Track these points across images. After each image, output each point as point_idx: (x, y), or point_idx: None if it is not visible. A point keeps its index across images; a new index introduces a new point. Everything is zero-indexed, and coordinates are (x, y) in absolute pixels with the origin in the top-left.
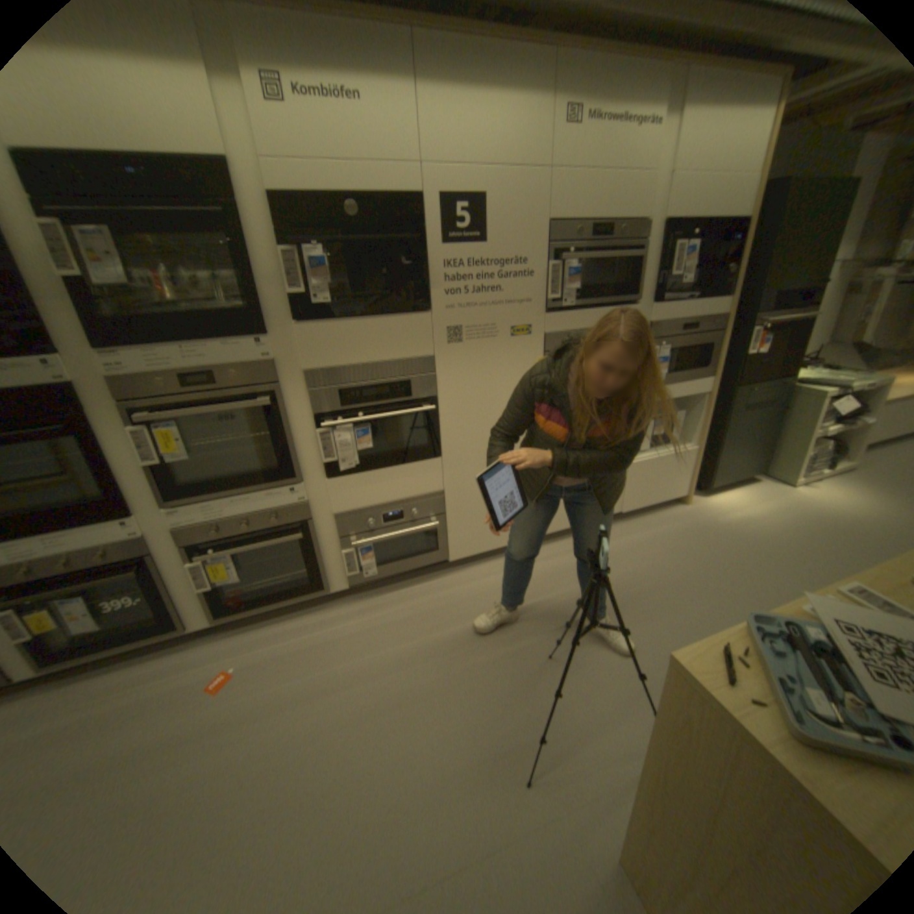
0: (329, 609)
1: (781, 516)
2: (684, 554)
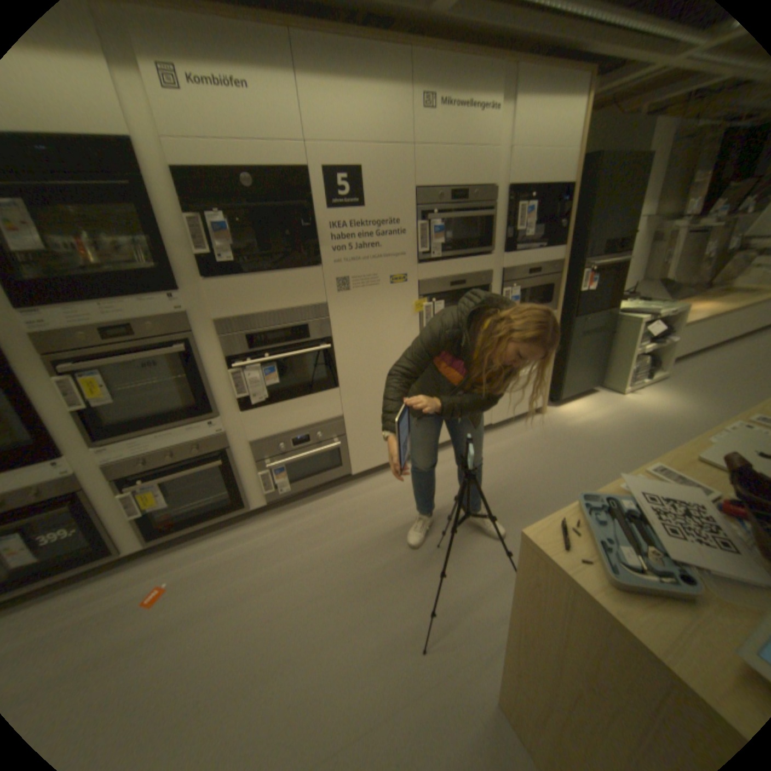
0: (250, 524)
1: (614, 418)
2: (541, 454)
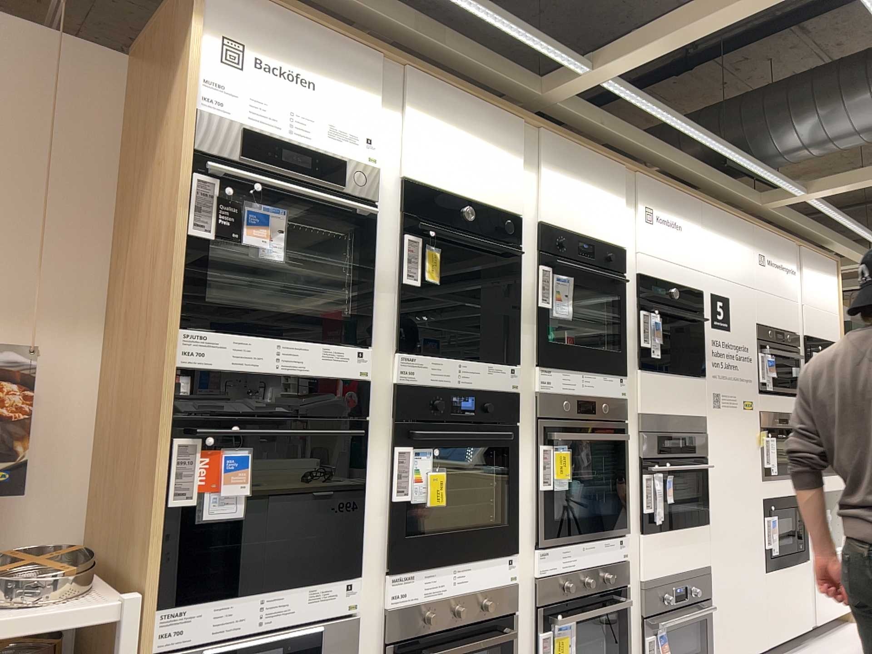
0: None
1: None
2: None
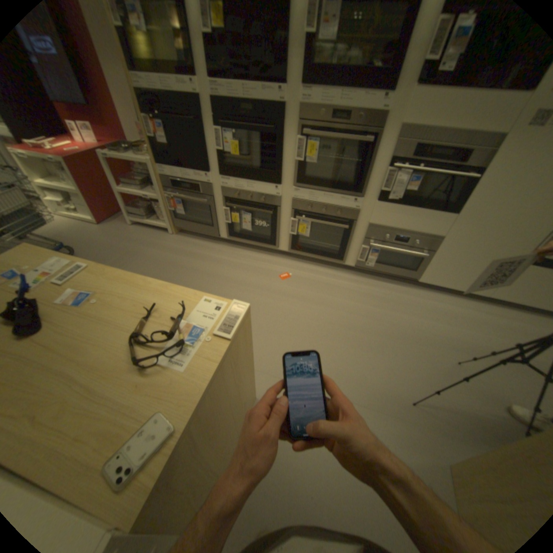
0: (341, 272)
1: None
2: None
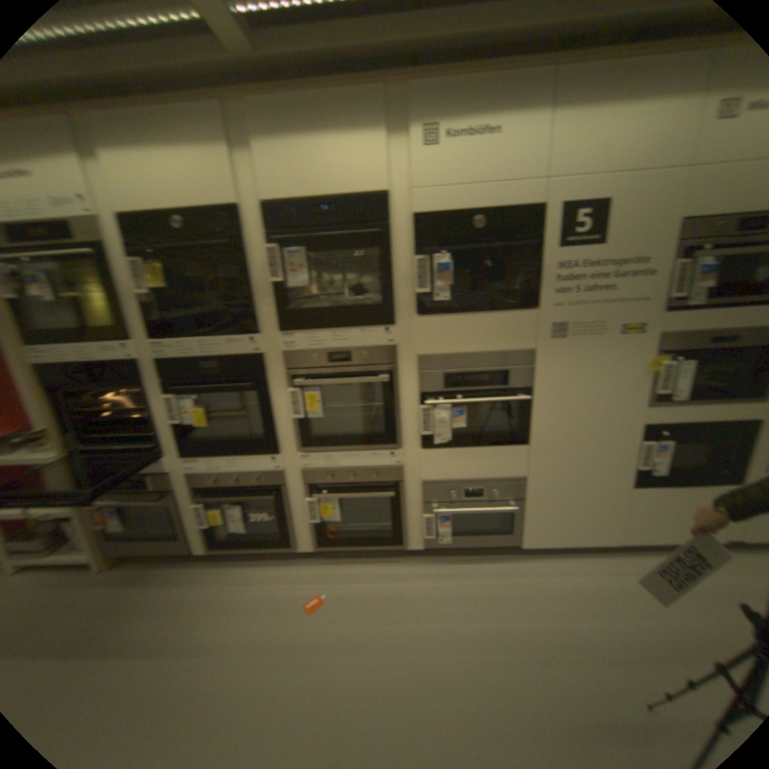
0: (404, 564)
1: None
2: None
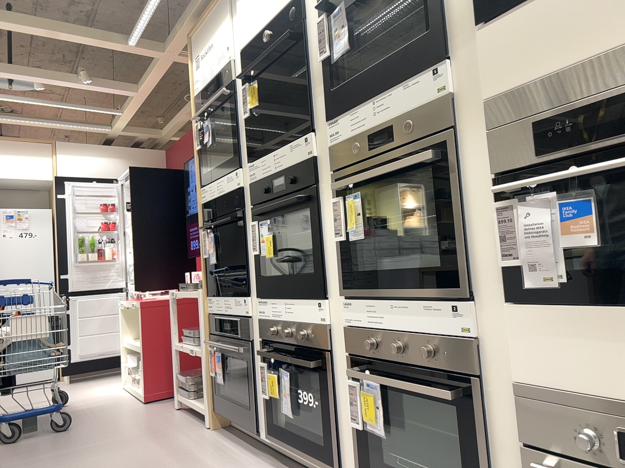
0: None
1: None
2: None
